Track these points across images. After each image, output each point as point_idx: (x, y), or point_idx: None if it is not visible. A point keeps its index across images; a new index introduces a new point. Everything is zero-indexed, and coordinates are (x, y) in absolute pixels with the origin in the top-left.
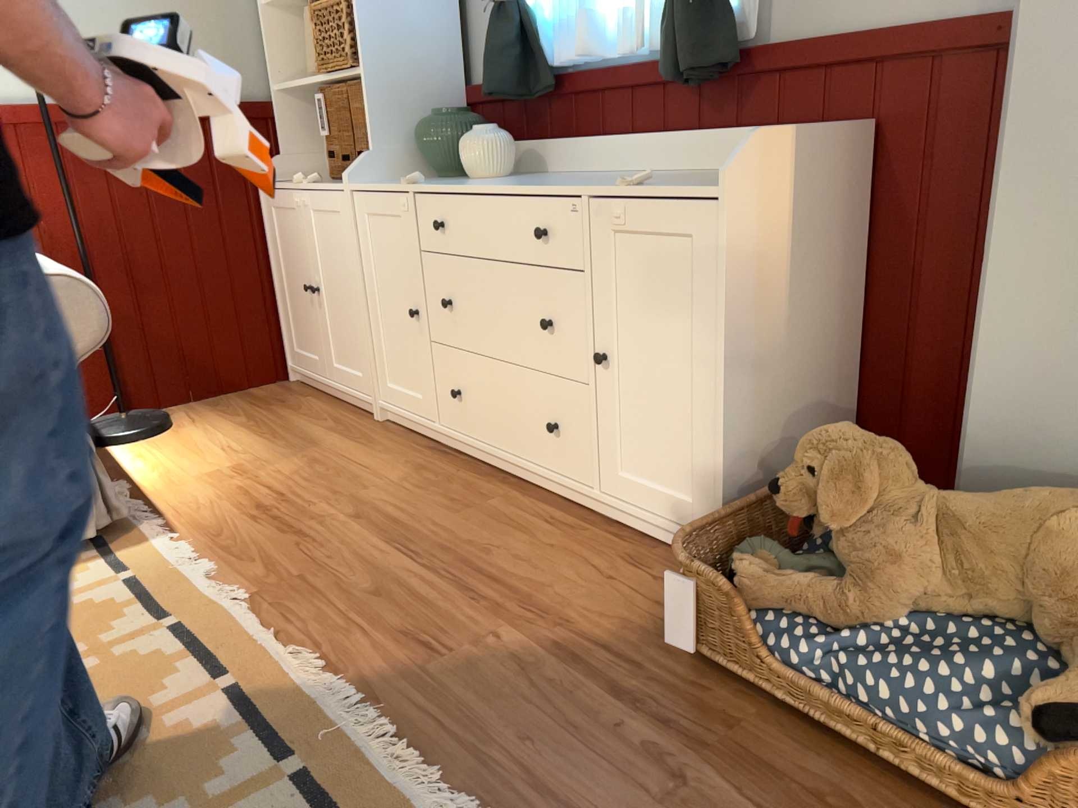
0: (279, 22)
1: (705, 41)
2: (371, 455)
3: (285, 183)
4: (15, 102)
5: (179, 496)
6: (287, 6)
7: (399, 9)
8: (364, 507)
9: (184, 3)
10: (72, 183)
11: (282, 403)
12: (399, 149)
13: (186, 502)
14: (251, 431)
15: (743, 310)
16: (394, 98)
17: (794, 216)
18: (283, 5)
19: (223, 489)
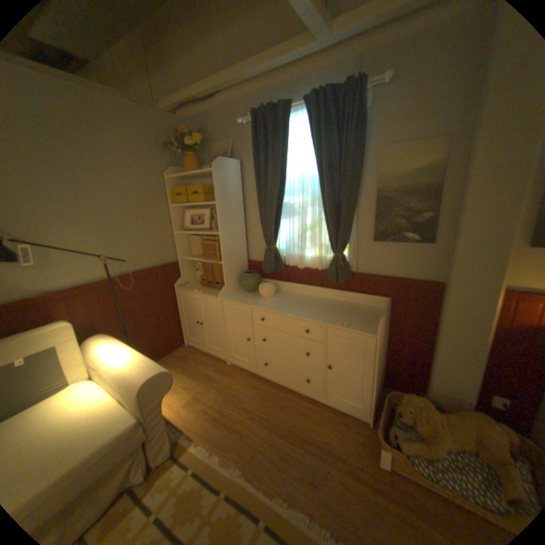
0: (180, 235)
1: (346, 274)
2: (237, 384)
3: (185, 286)
4: (94, 278)
5: (181, 419)
6: (182, 230)
7: (232, 242)
8: (250, 413)
9: (150, 234)
10: (115, 302)
11: (189, 359)
12: (233, 283)
13: (186, 422)
14: (187, 376)
15: (380, 361)
16: (231, 268)
17: (385, 331)
18: (182, 230)
19: (196, 412)
